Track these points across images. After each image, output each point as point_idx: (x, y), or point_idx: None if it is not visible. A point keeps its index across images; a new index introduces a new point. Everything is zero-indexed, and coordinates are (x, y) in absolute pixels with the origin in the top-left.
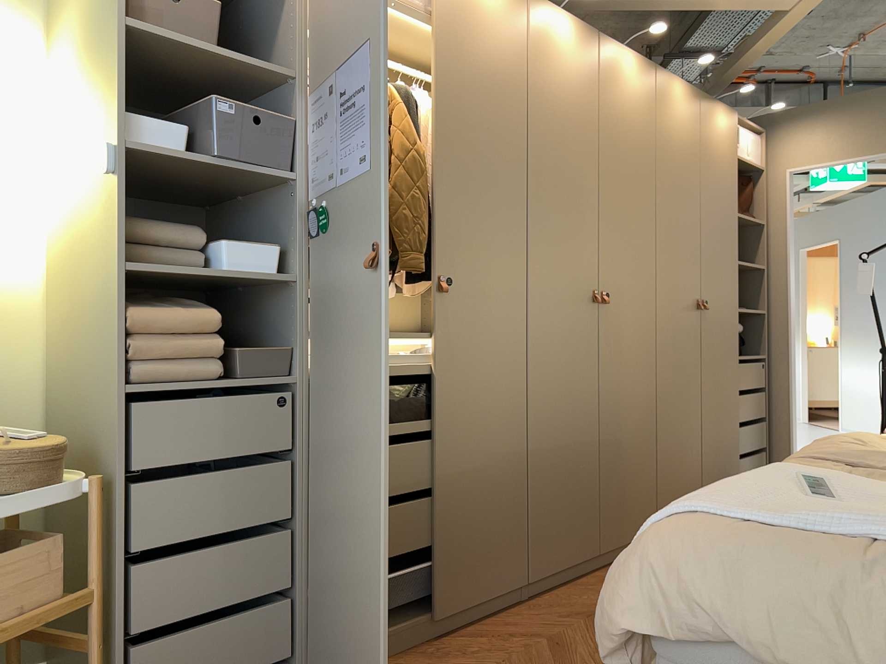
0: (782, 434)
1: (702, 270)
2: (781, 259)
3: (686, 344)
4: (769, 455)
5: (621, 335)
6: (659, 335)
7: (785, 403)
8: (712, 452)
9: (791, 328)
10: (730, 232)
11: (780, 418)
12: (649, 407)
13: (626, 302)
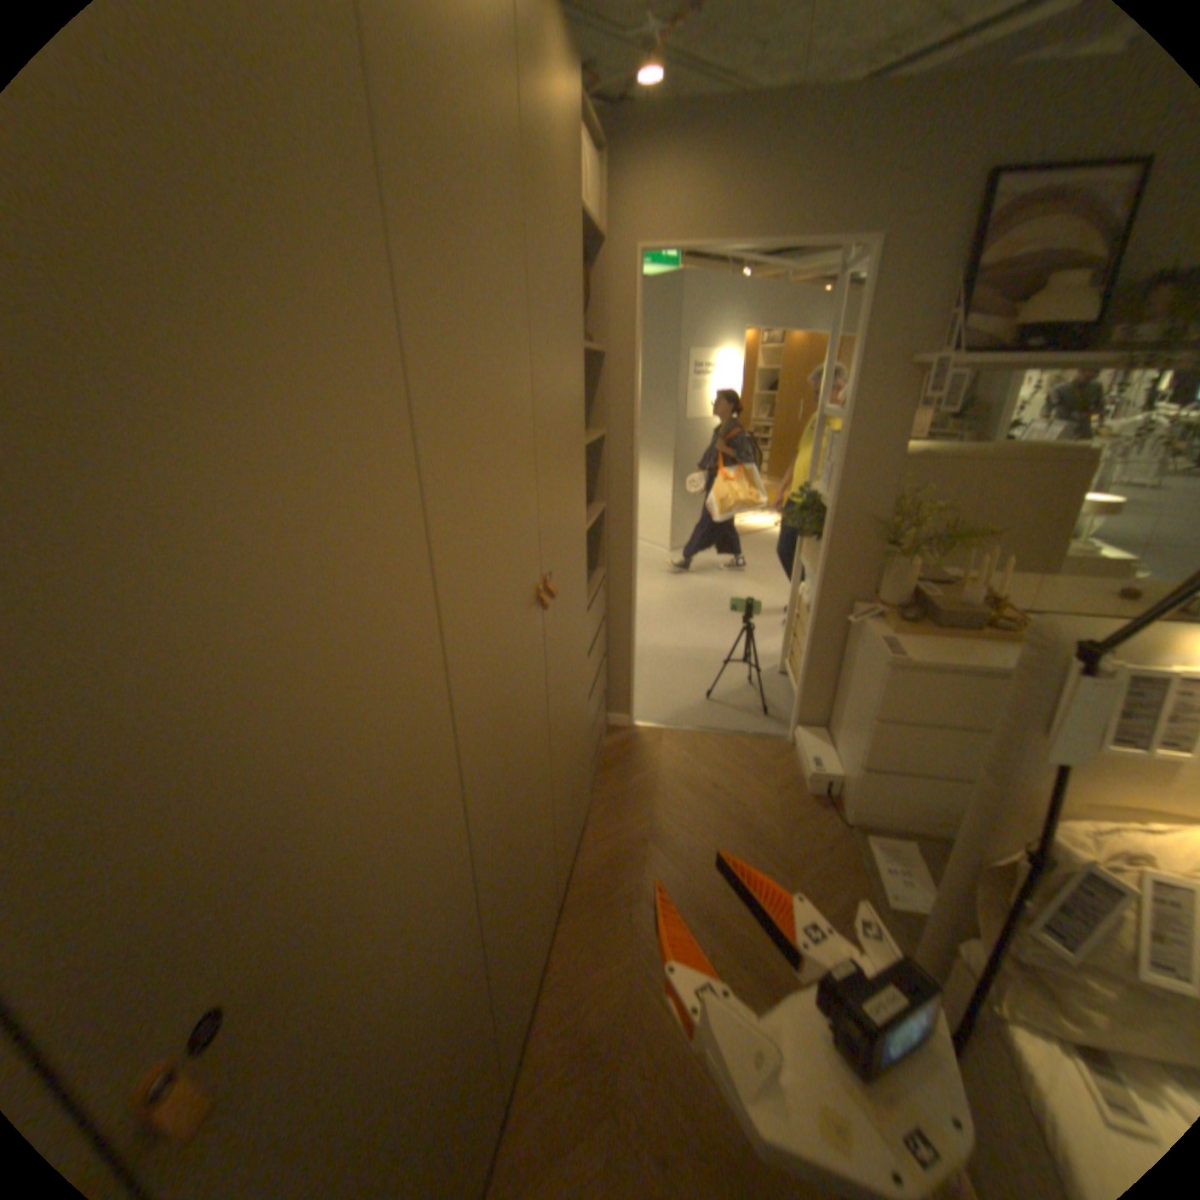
0: (619, 663)
1: (542, 517)
2: (624, 417)
3: (526, 712)
4: (607, 696)
5: (338, 1019)
6: (470, 790)
7: (624, 626)
8: (566, 813)
9: (635, 527)
10: (576, 396)
11: (617, 645)
12: (467, 981)
13: (341, 882)
